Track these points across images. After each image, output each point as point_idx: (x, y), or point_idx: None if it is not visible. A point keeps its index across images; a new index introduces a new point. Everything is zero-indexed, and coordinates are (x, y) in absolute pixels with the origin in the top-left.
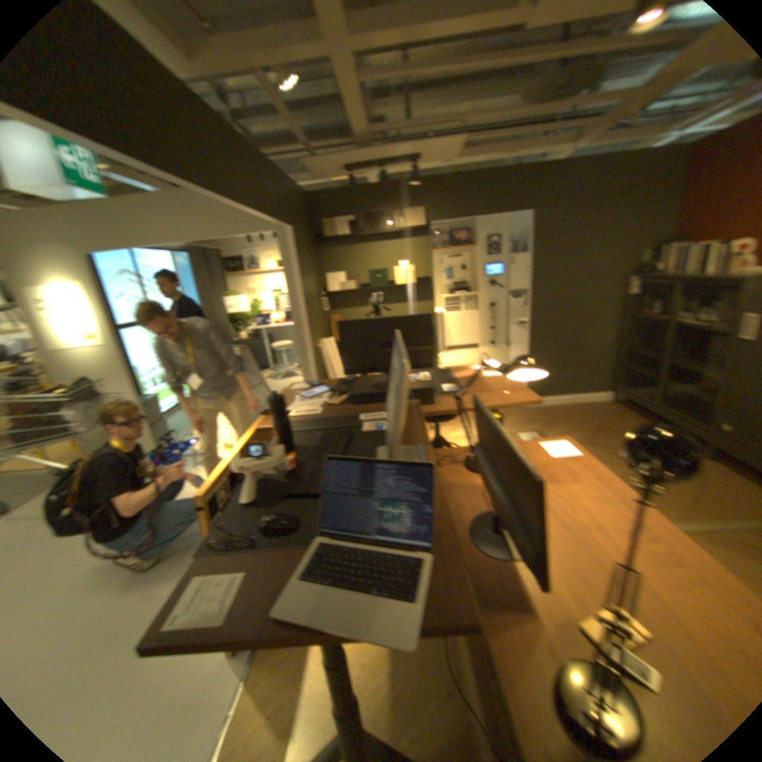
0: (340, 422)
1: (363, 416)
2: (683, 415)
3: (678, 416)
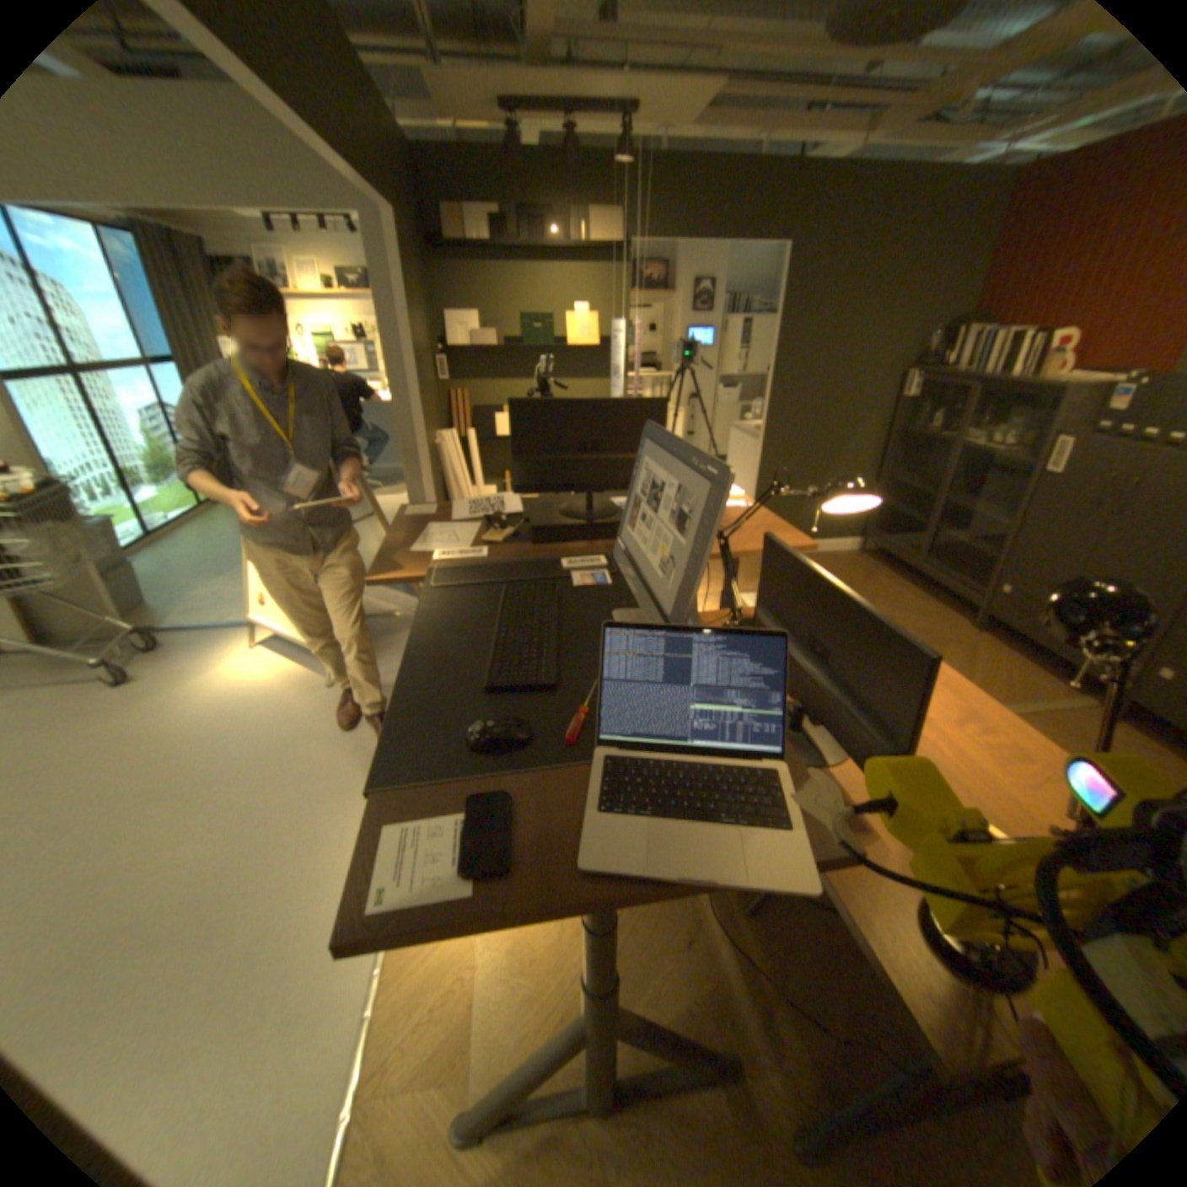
0: (532, 572)
1: (569, 564)
2: (953, 572)
3: (947, 573)
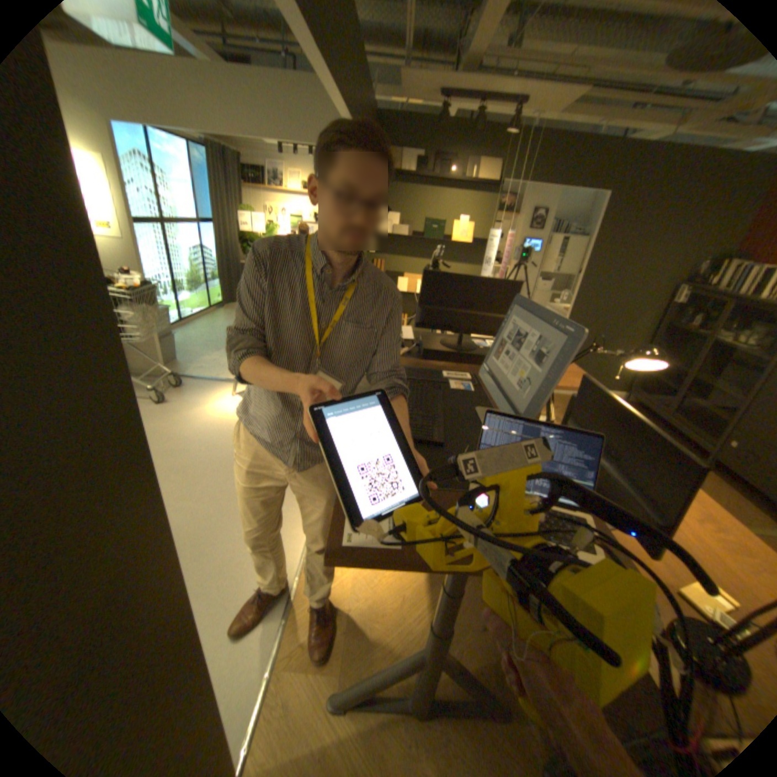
0: (425, 376)
1: (447, 375)
2: (694, 427)
3: (689, 427)
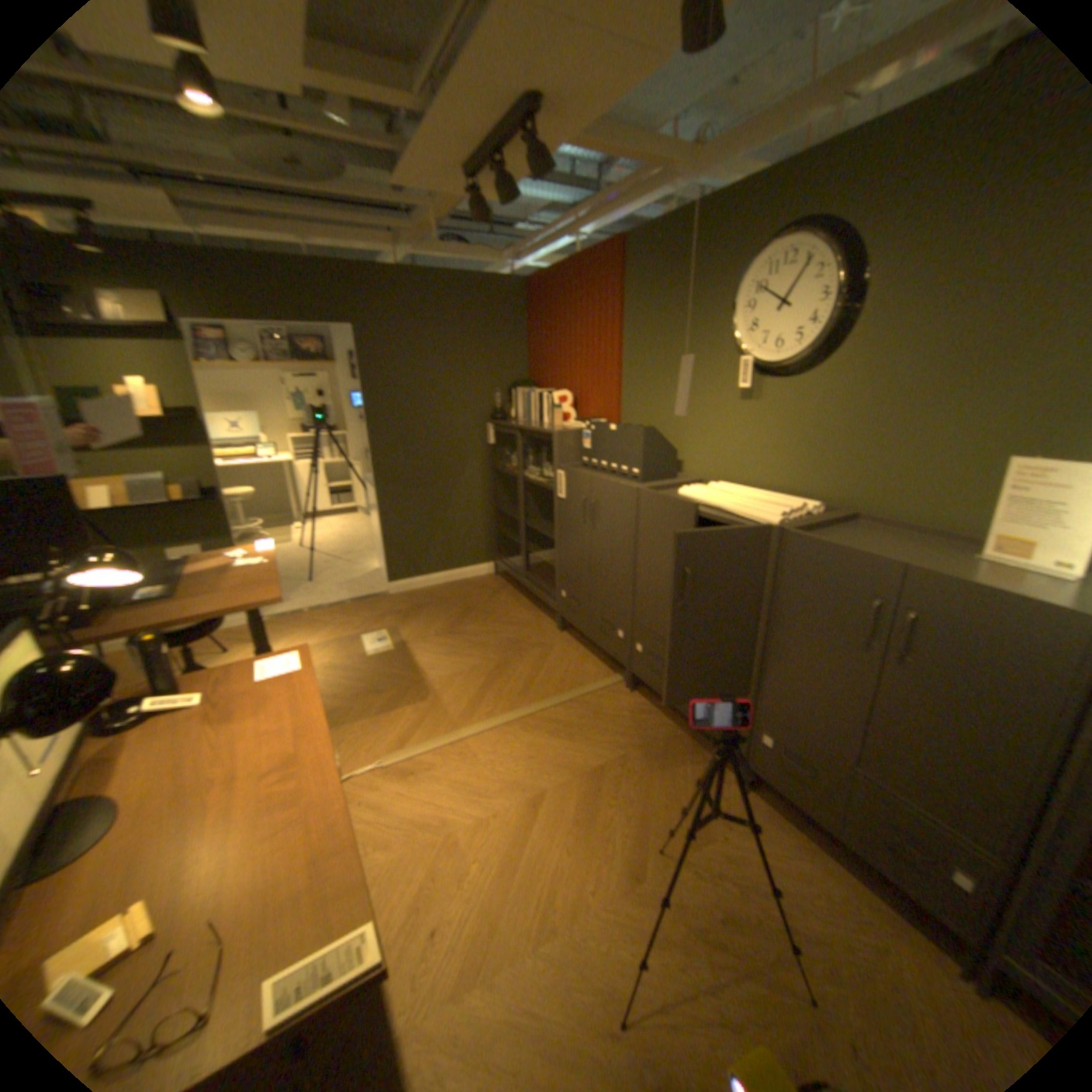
0: None
1: None
2: (540, 583)
3: (537, 585)
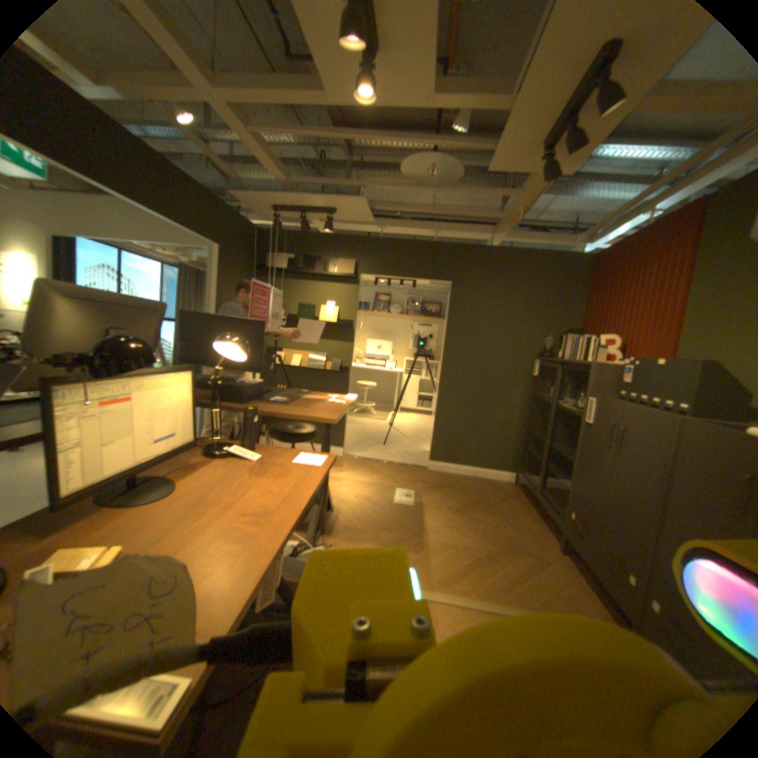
0: None
1: None
2: (552, 500)
3: (549, 501)
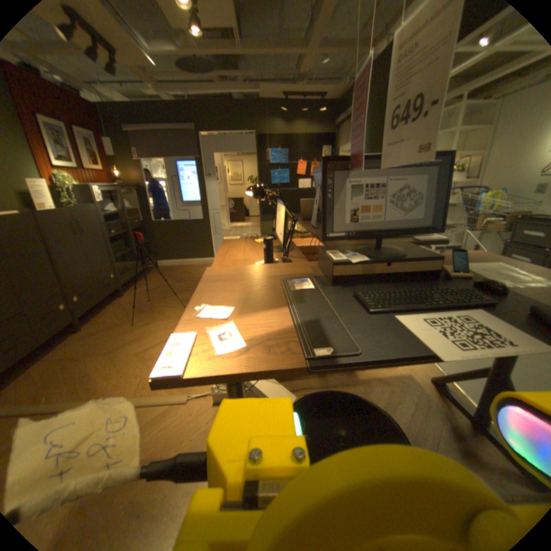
0: None
1: None
2: None
3: None
